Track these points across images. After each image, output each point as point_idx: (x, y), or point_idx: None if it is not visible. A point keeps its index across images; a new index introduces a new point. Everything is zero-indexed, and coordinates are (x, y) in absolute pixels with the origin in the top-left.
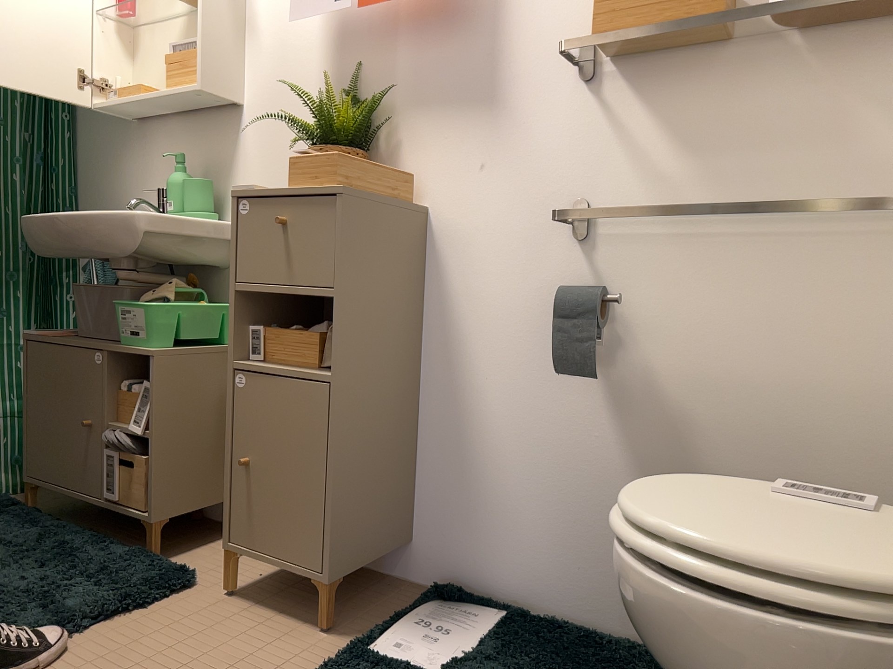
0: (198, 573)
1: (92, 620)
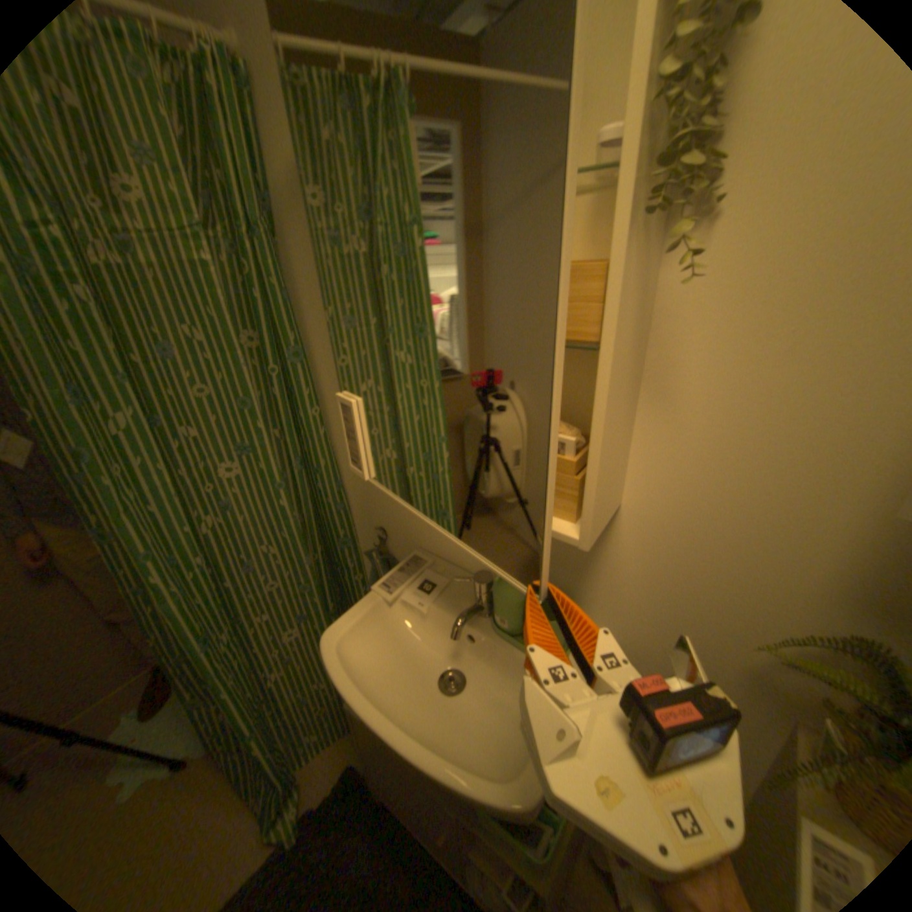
0: None
1: None
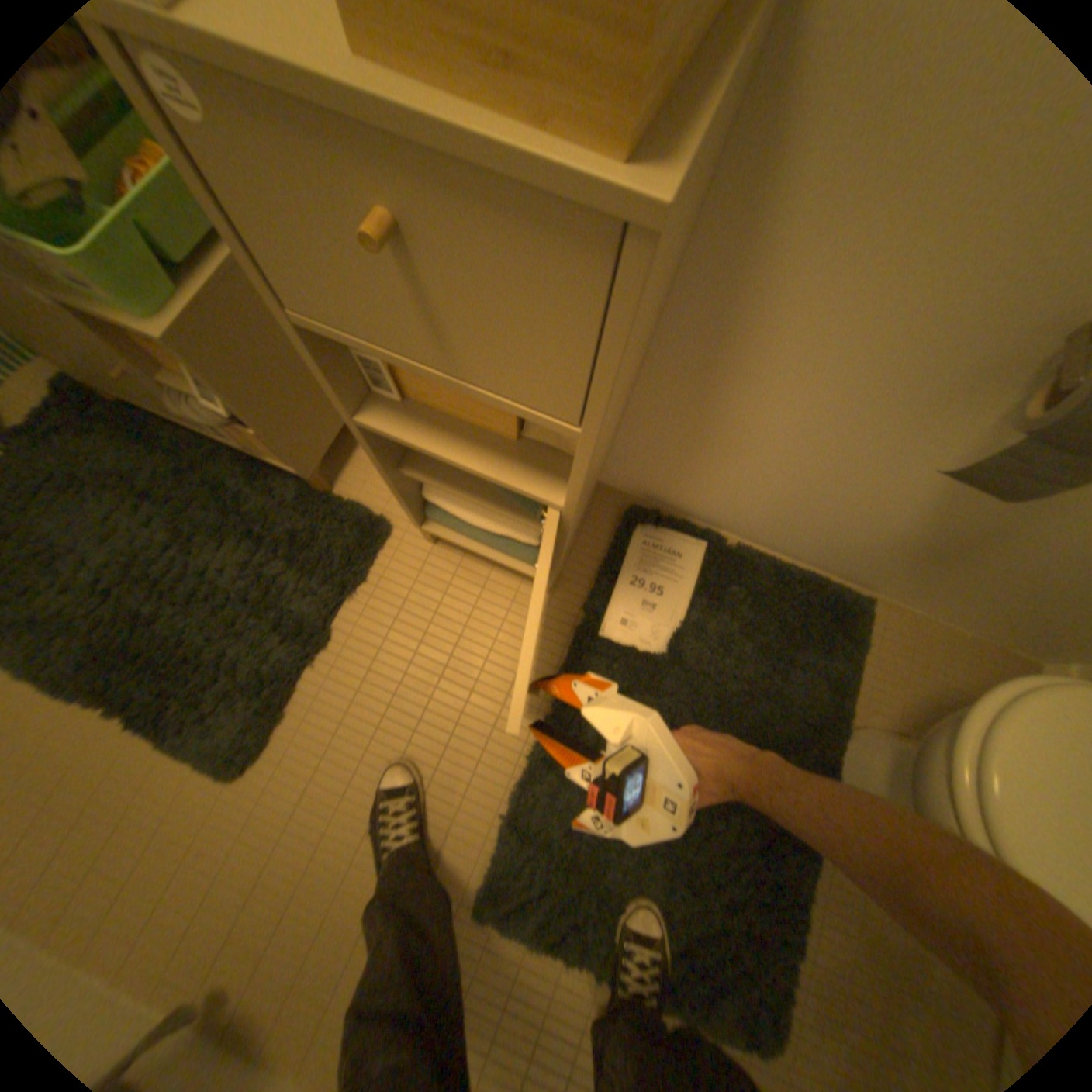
0: (385, 505)
1: (334, 629)
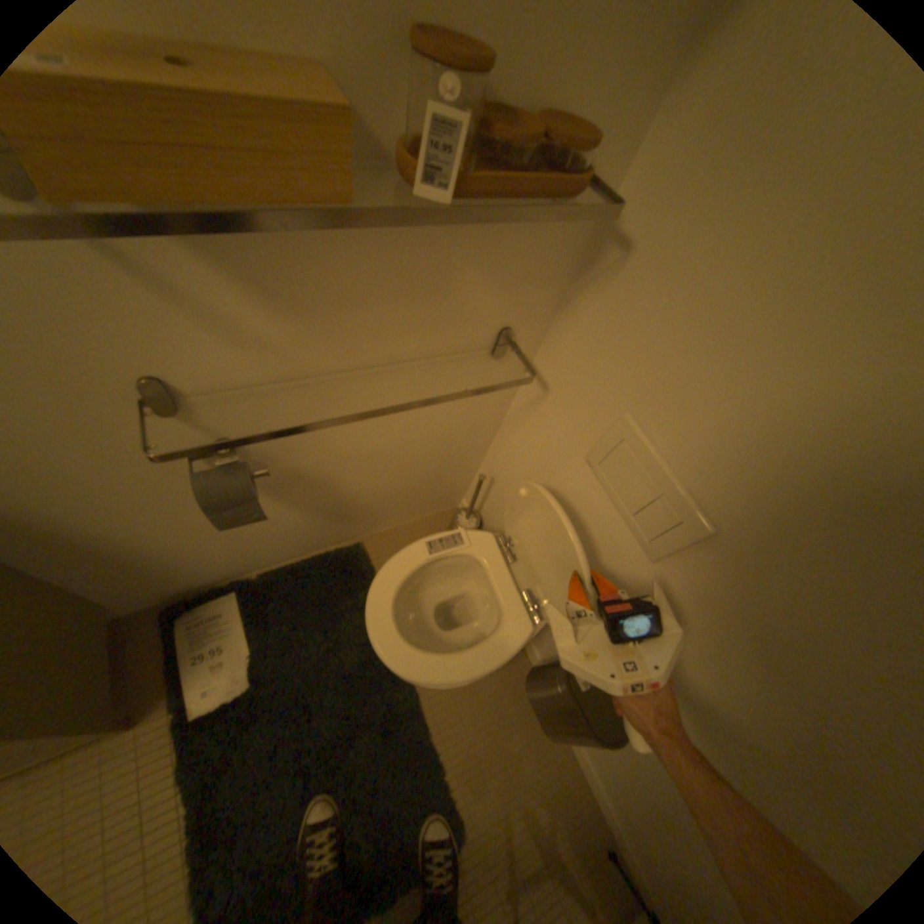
0: None
1: None
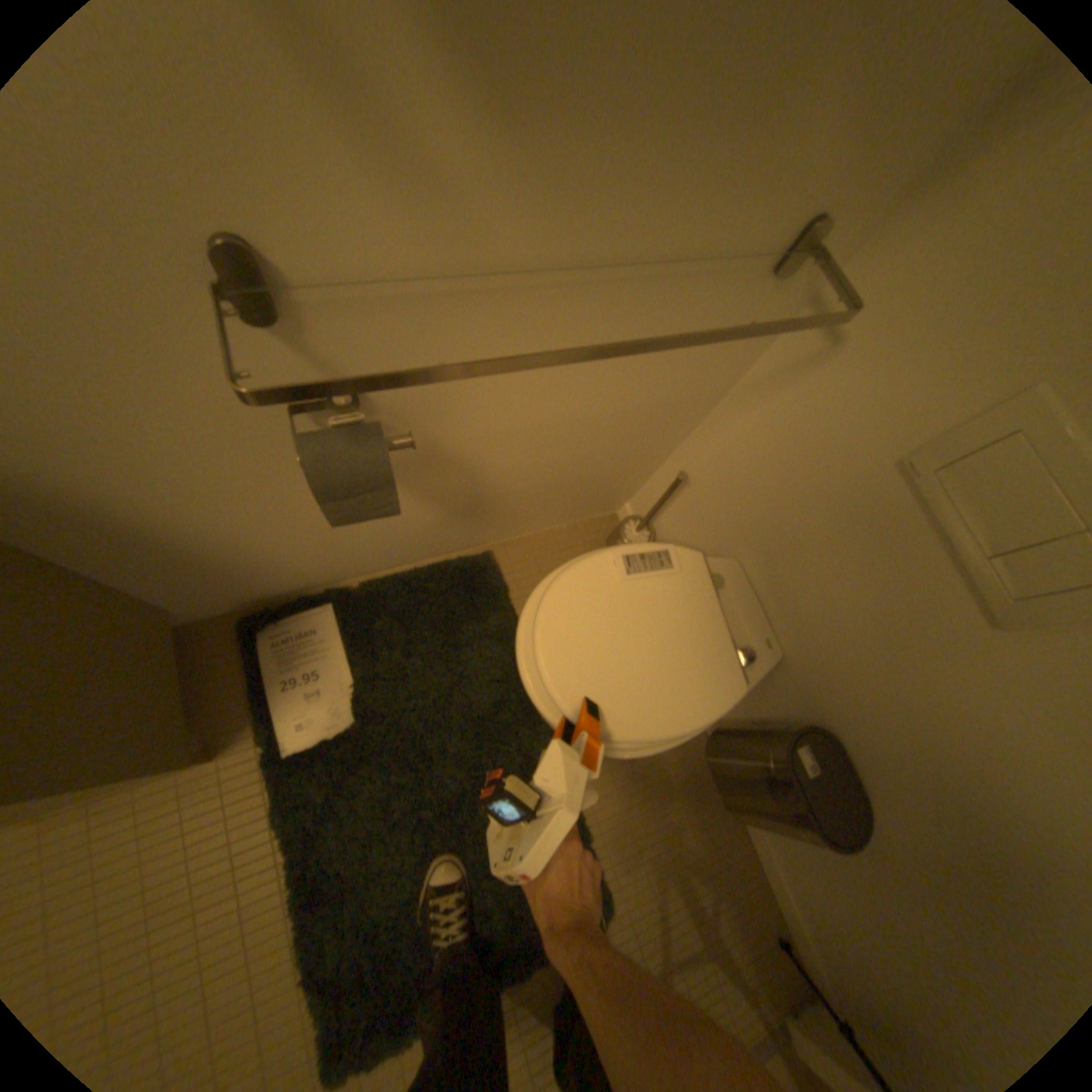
0: None
1: None
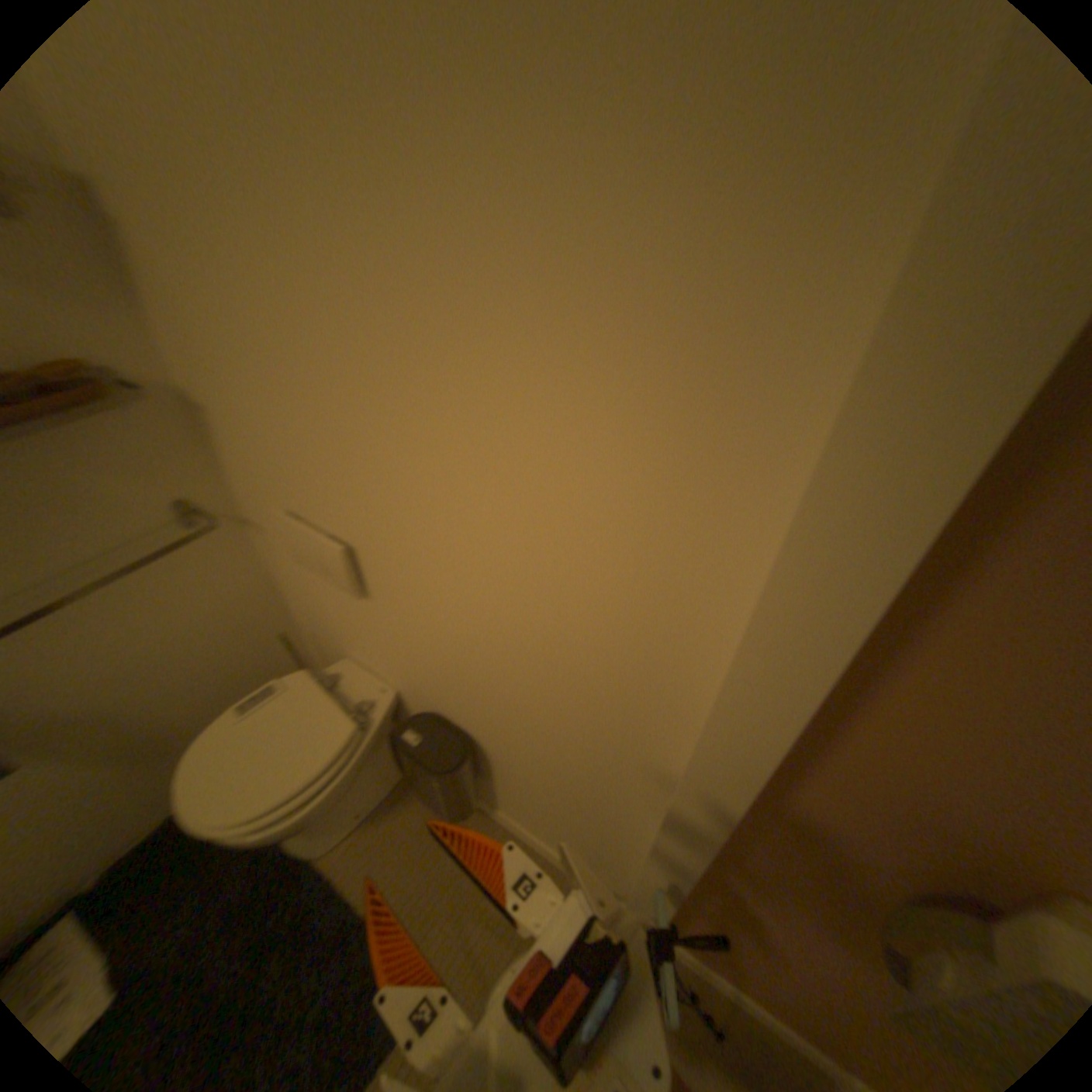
0: None
1: None
